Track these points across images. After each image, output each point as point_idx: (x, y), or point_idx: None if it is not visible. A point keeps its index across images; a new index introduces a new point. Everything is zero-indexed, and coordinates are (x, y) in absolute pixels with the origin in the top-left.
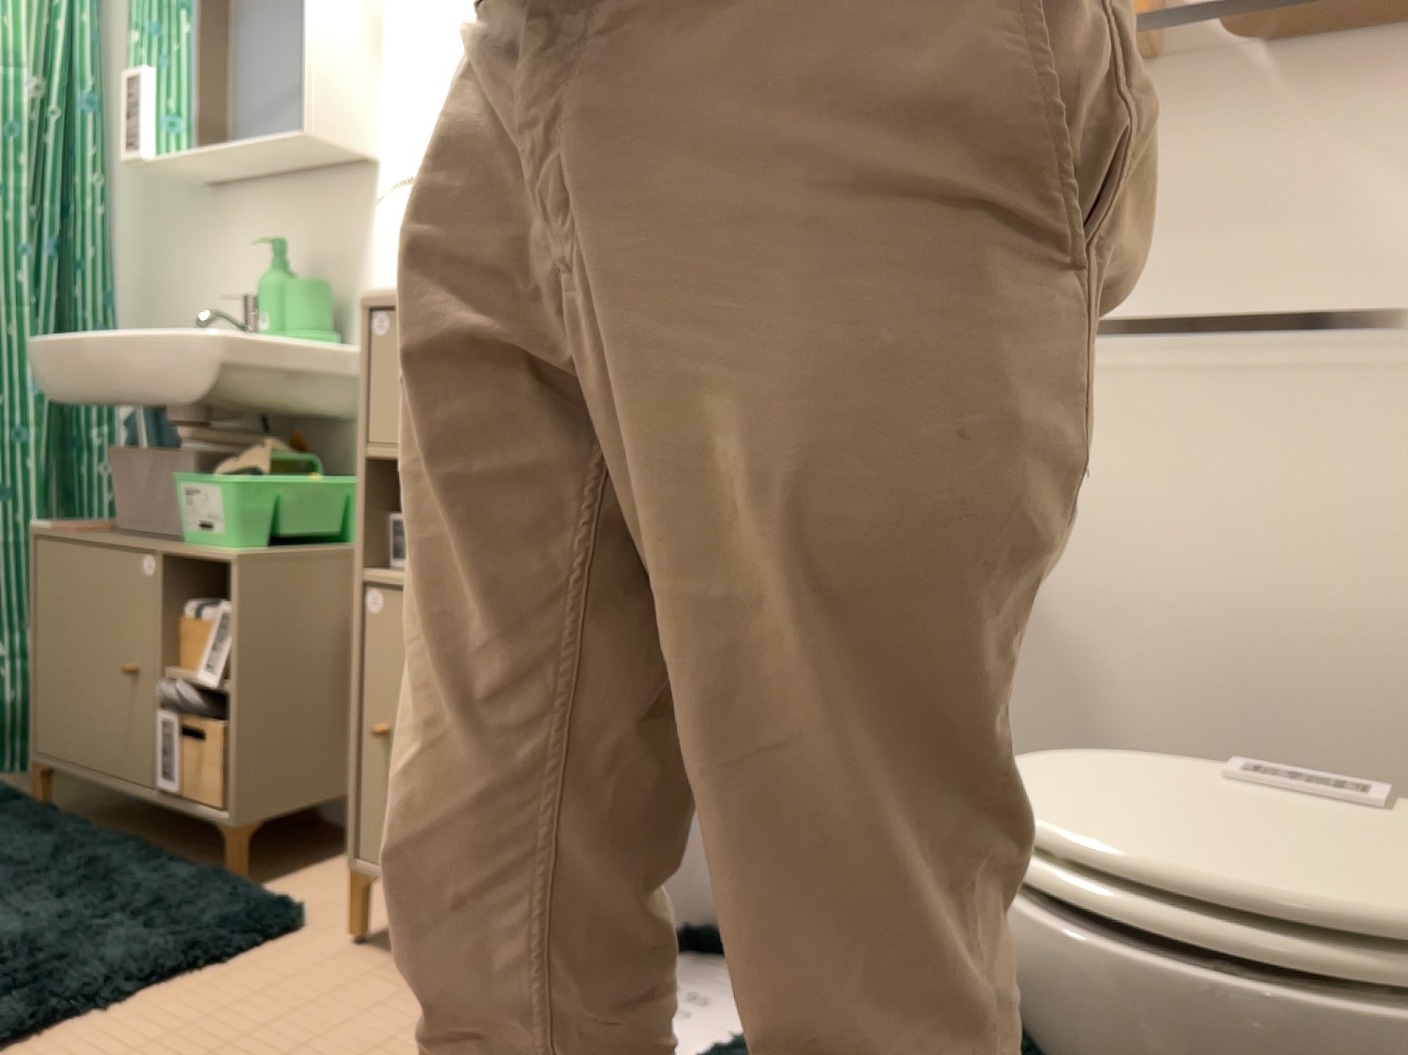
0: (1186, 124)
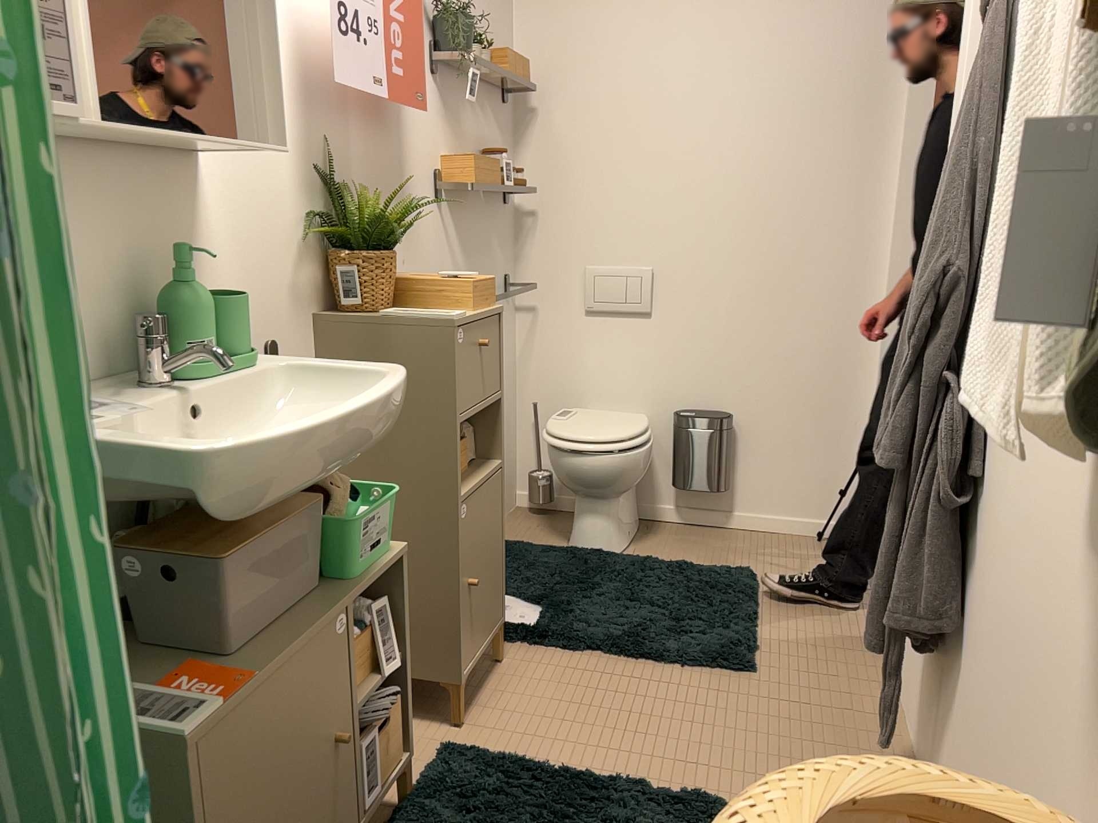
0: (477, 223)
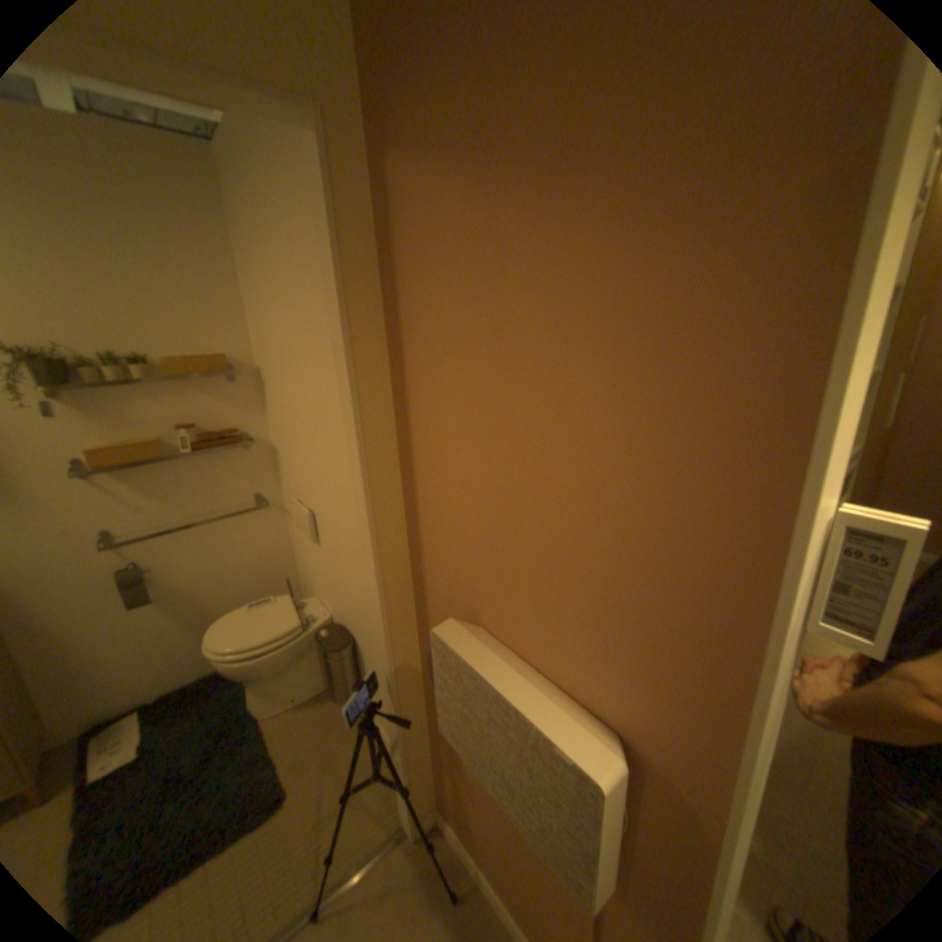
0: (176, 470)
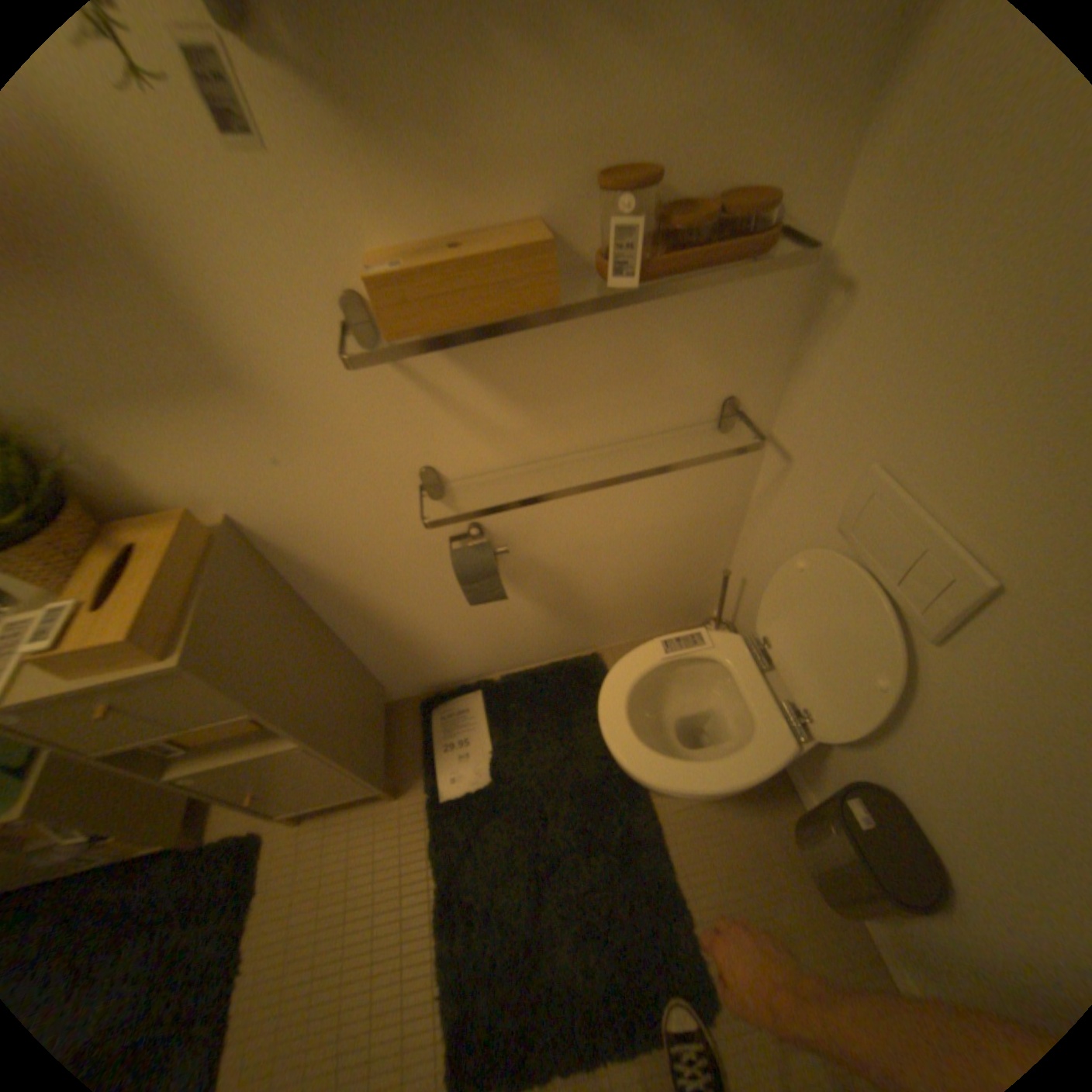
0: (568, 324)
